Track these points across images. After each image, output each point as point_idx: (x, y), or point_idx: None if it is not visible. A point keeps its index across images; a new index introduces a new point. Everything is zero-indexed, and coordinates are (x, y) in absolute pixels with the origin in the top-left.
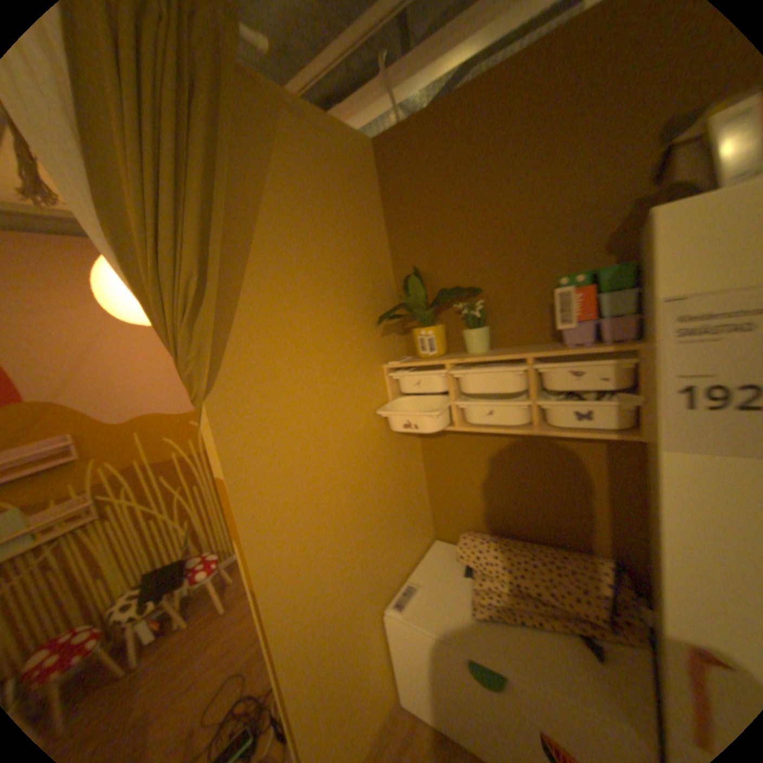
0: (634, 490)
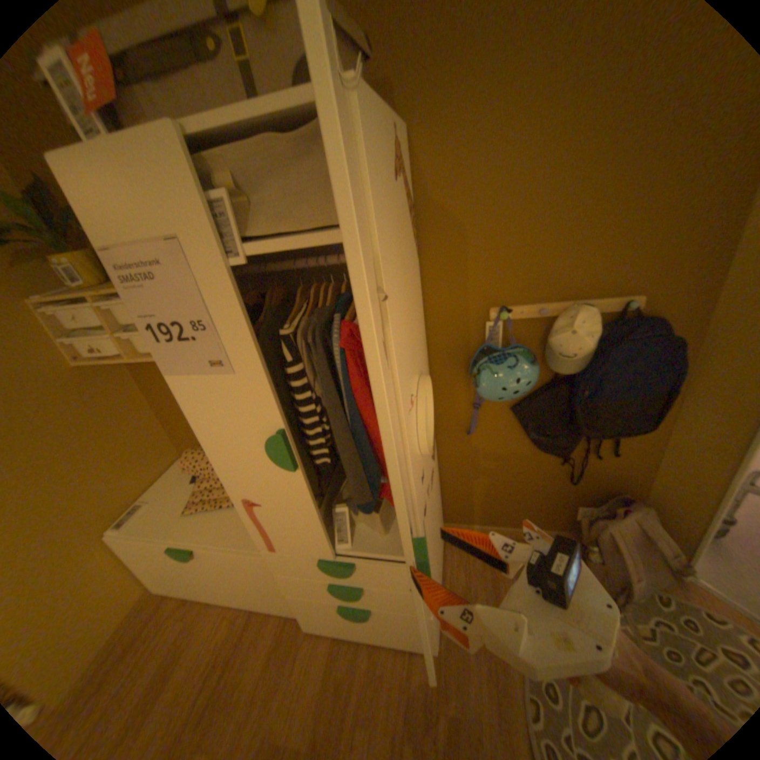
0: None
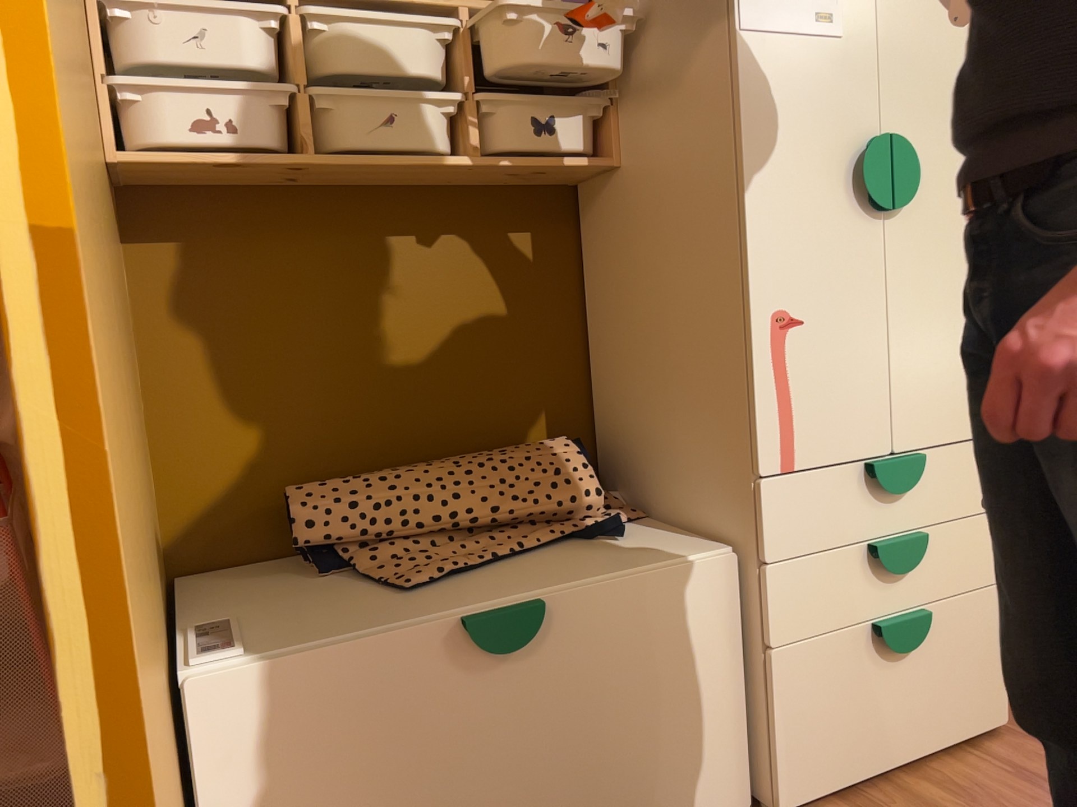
0: (569, 307)
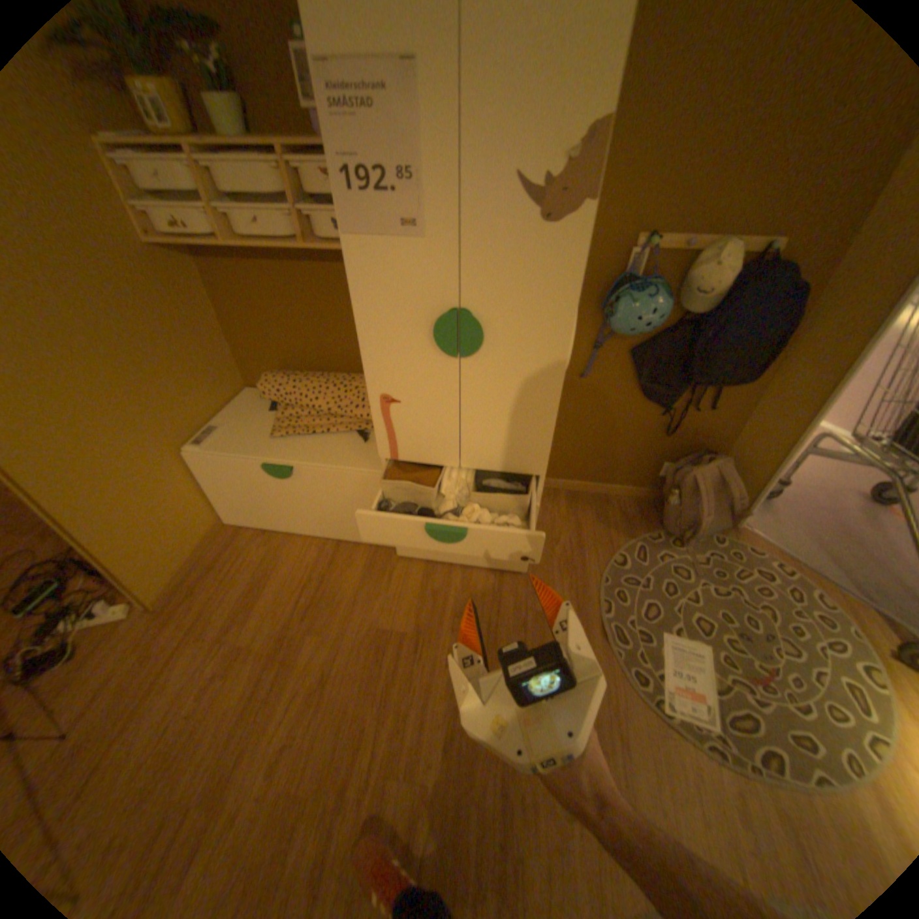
0: None
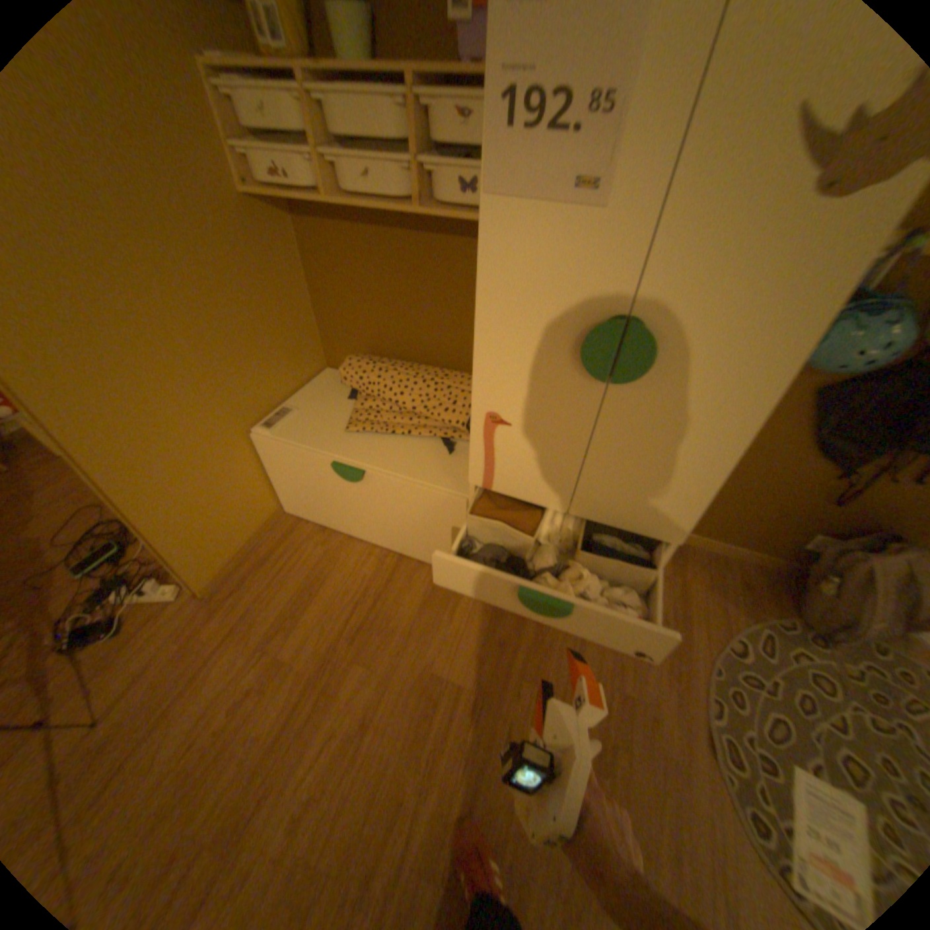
0: None
